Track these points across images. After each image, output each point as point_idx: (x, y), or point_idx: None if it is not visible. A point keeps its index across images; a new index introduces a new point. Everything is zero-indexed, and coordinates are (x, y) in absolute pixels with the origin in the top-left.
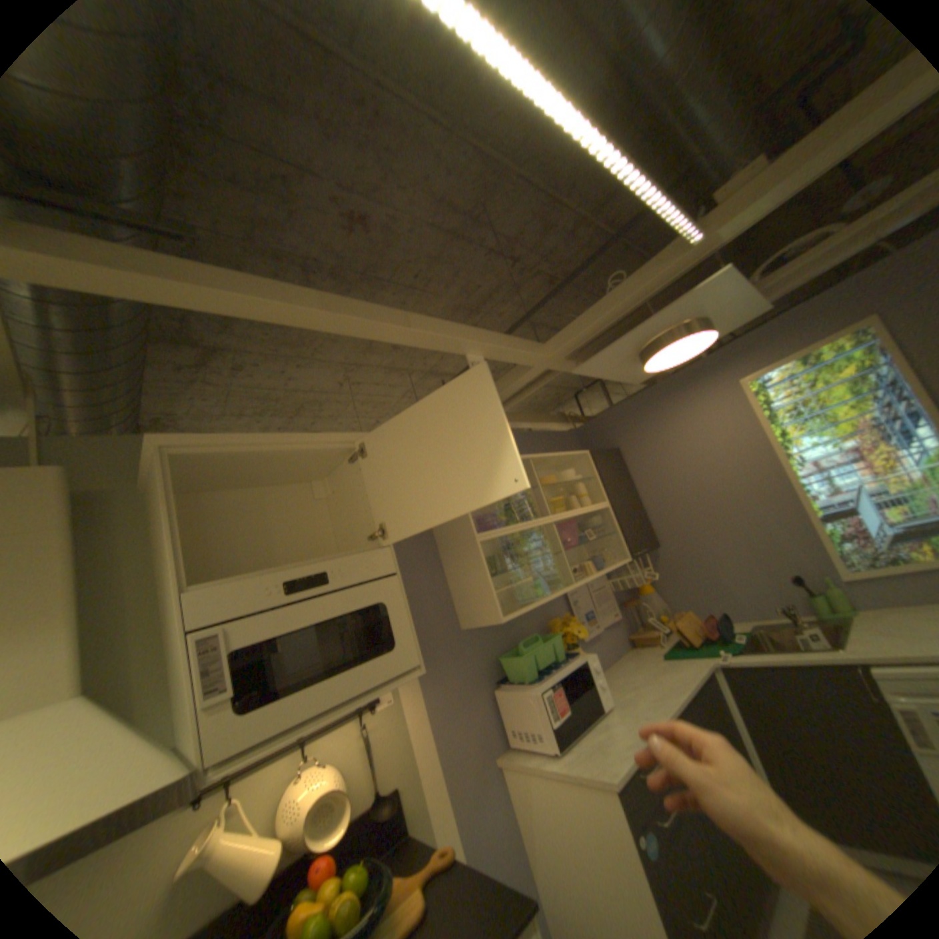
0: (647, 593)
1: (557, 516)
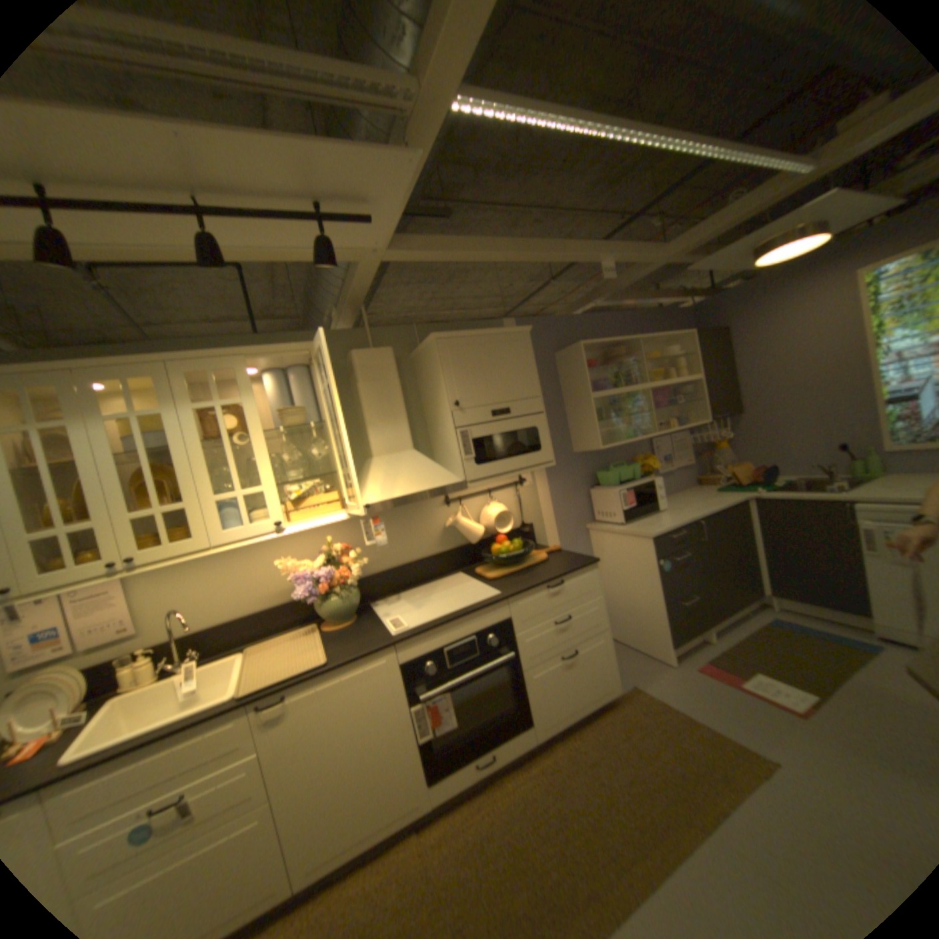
0: (724, 449)
1: (655, 384)
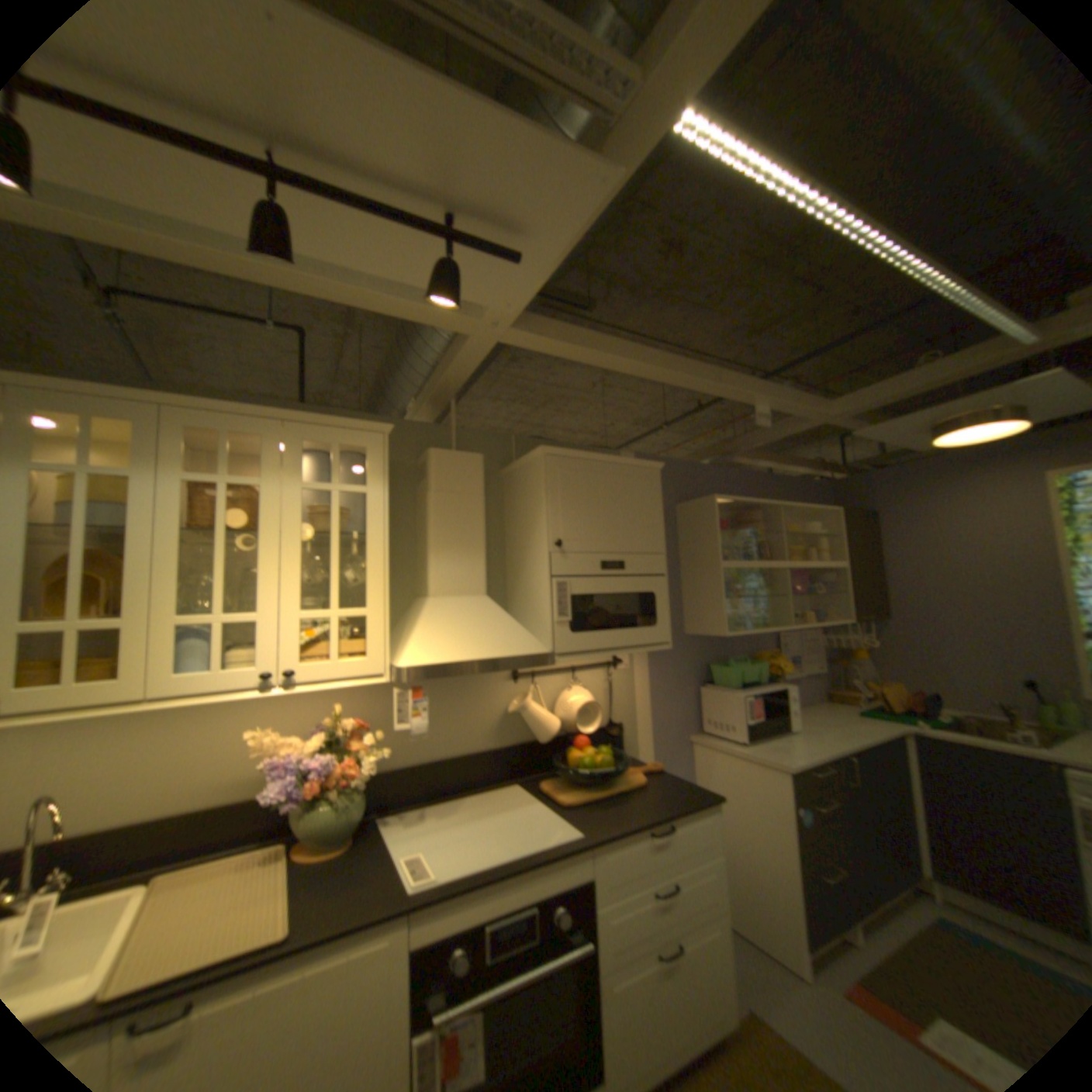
0: (863, 660)
1: (795, 565)
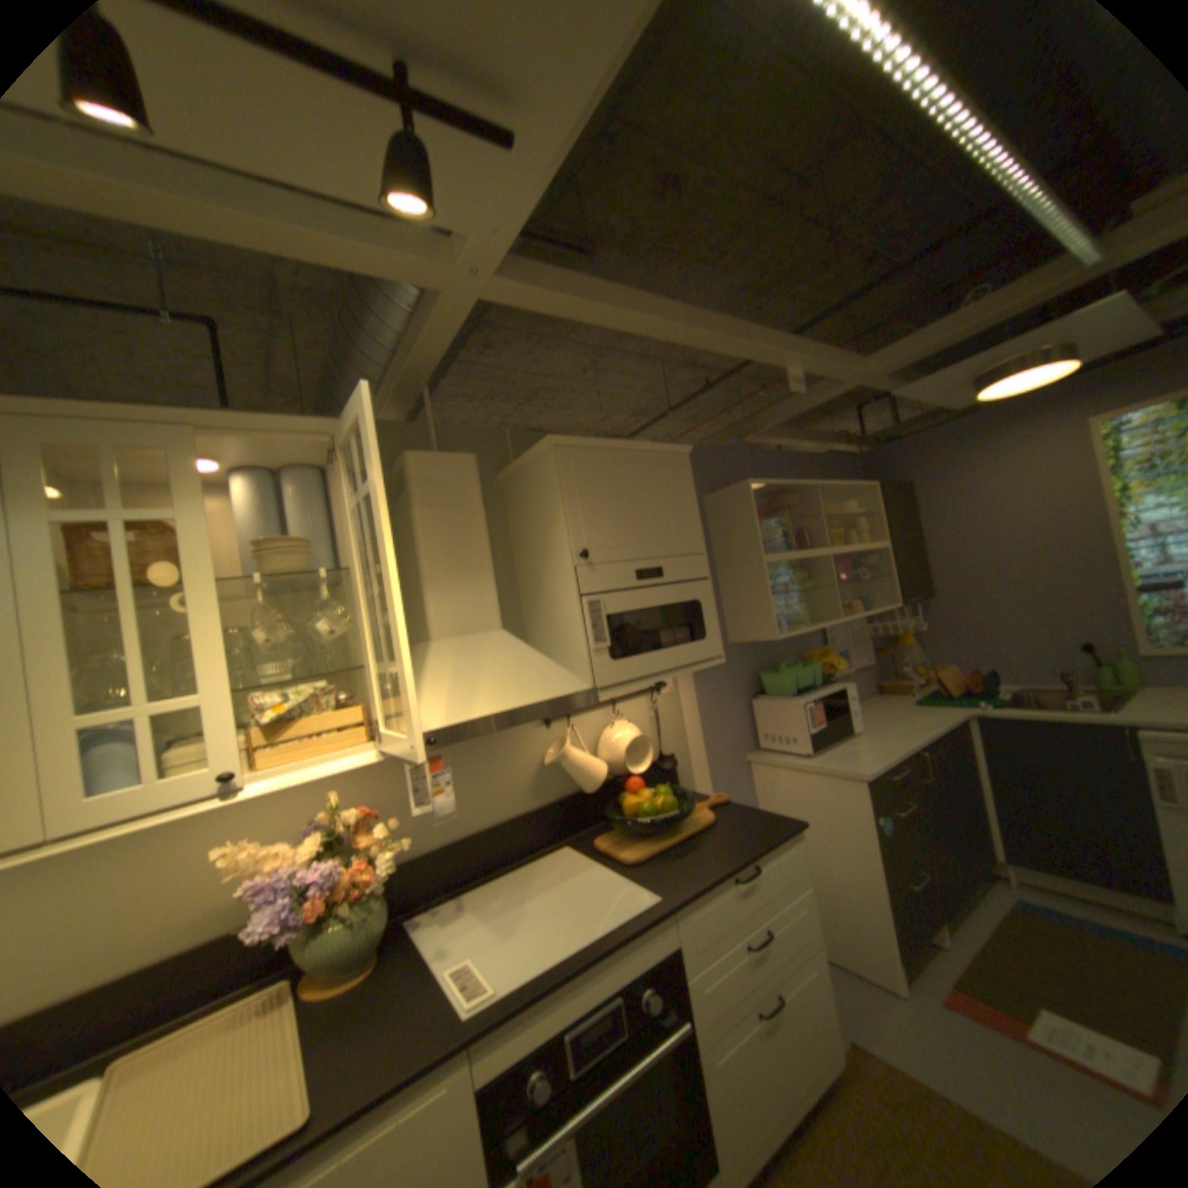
0: (908, 644)
1: (838, 550)
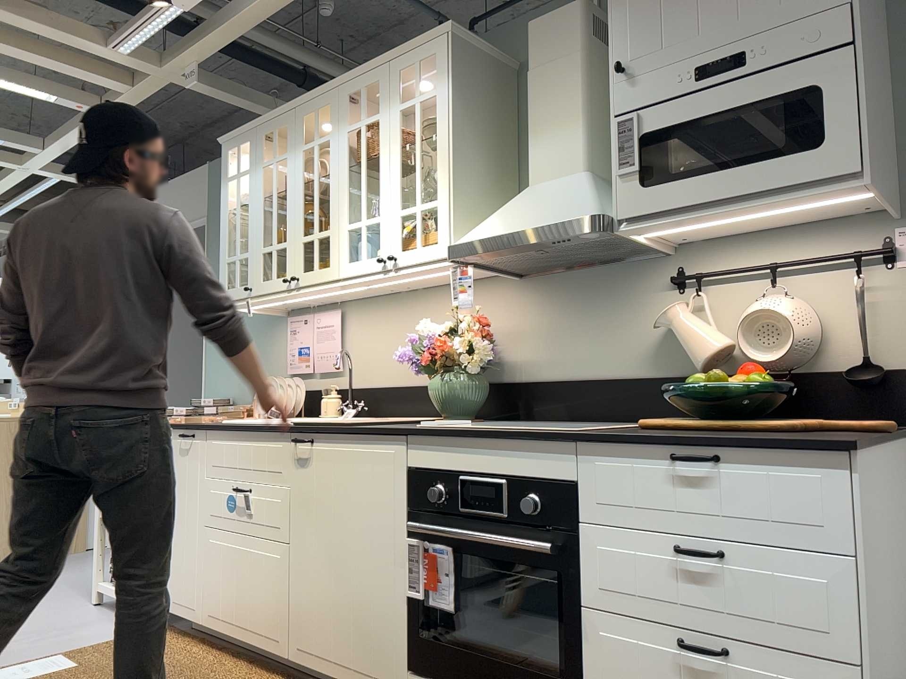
0: None
1: None
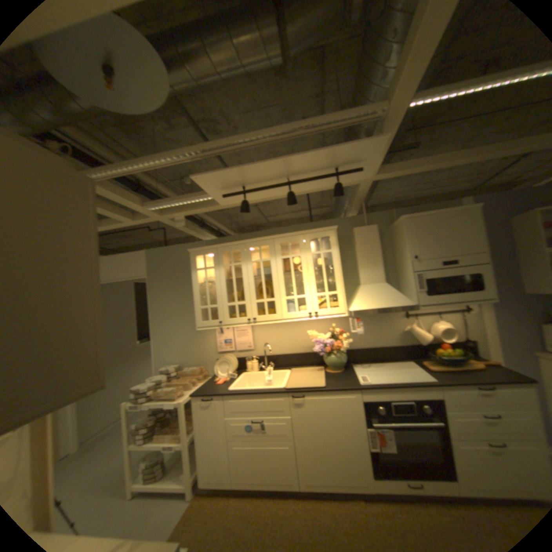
0: None
1: None
